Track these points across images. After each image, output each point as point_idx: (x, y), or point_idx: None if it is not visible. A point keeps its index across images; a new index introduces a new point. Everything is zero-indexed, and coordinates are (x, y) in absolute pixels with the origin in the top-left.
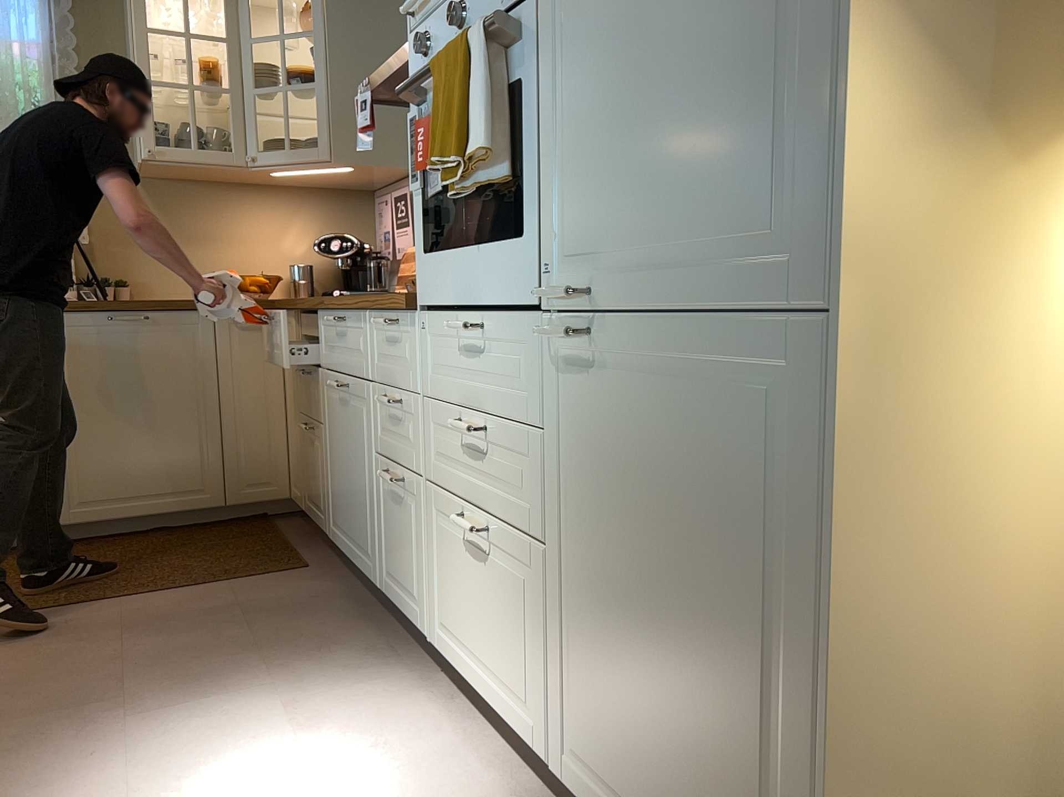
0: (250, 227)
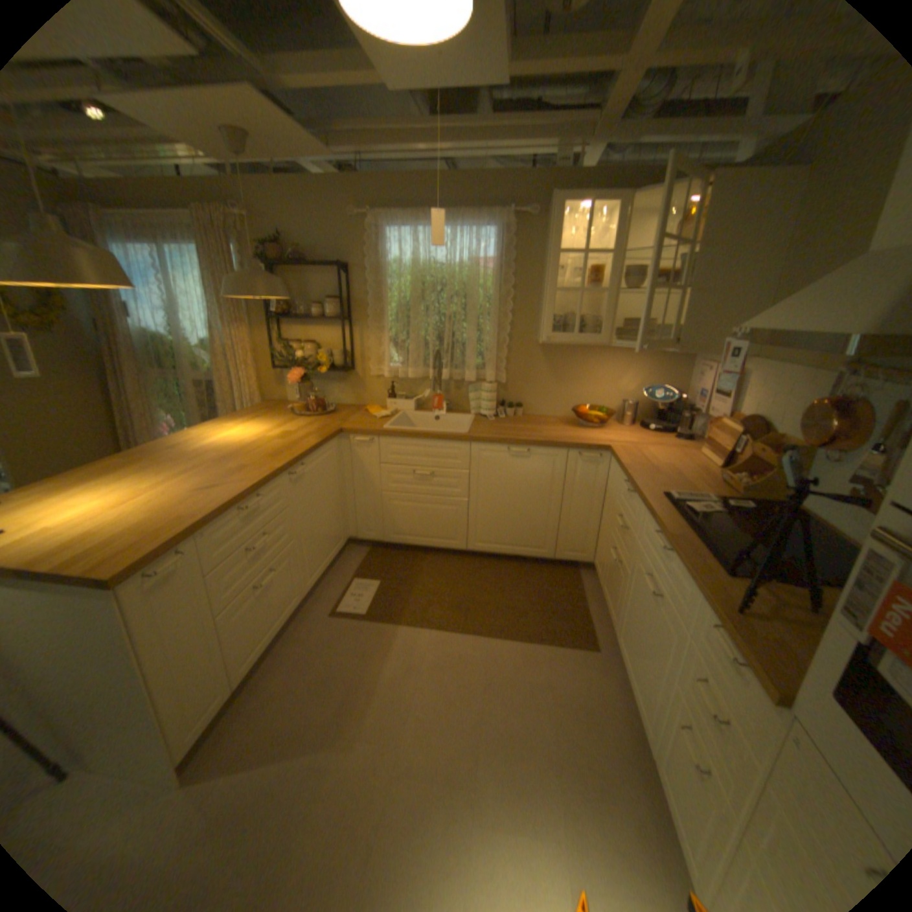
0: (600, 372)
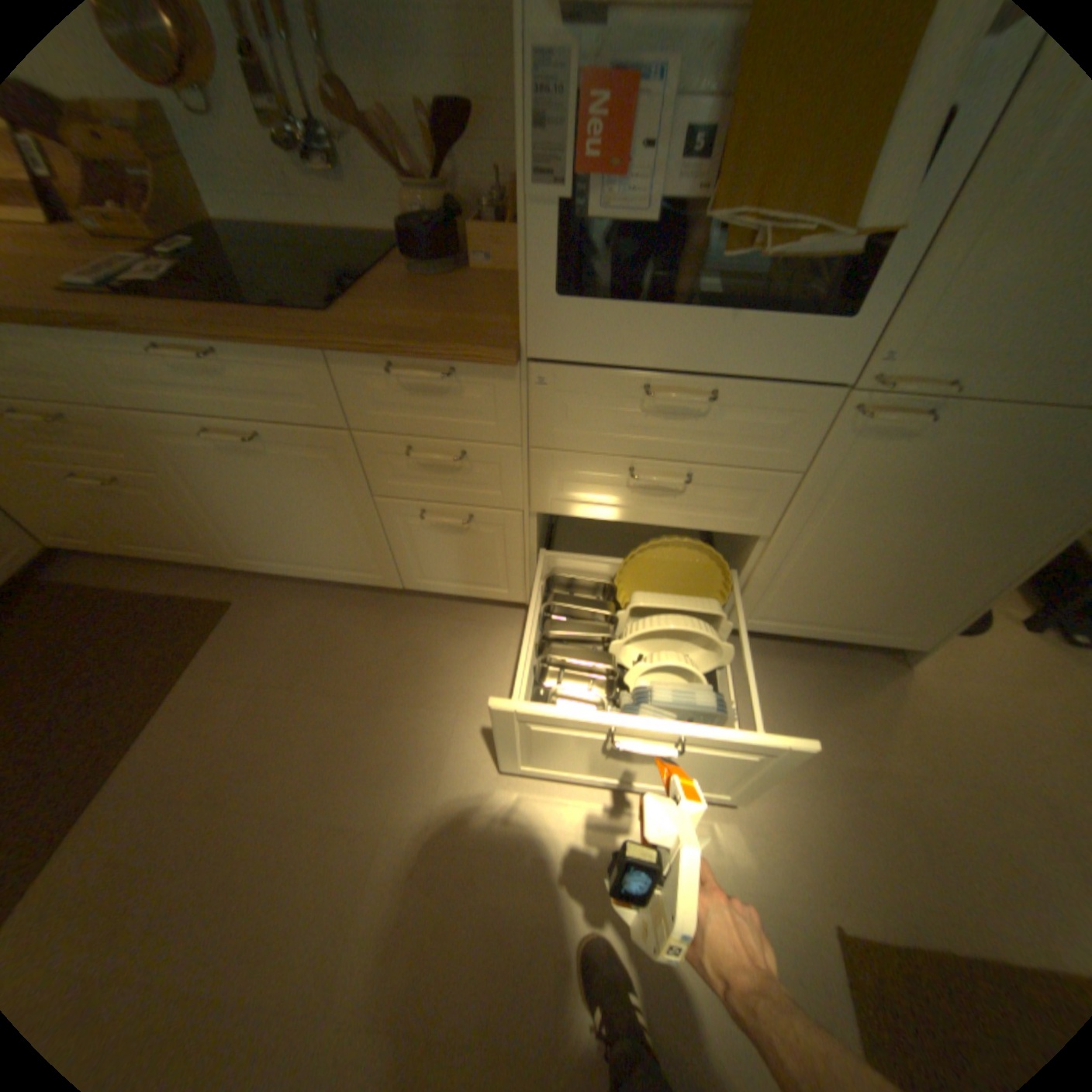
0: None
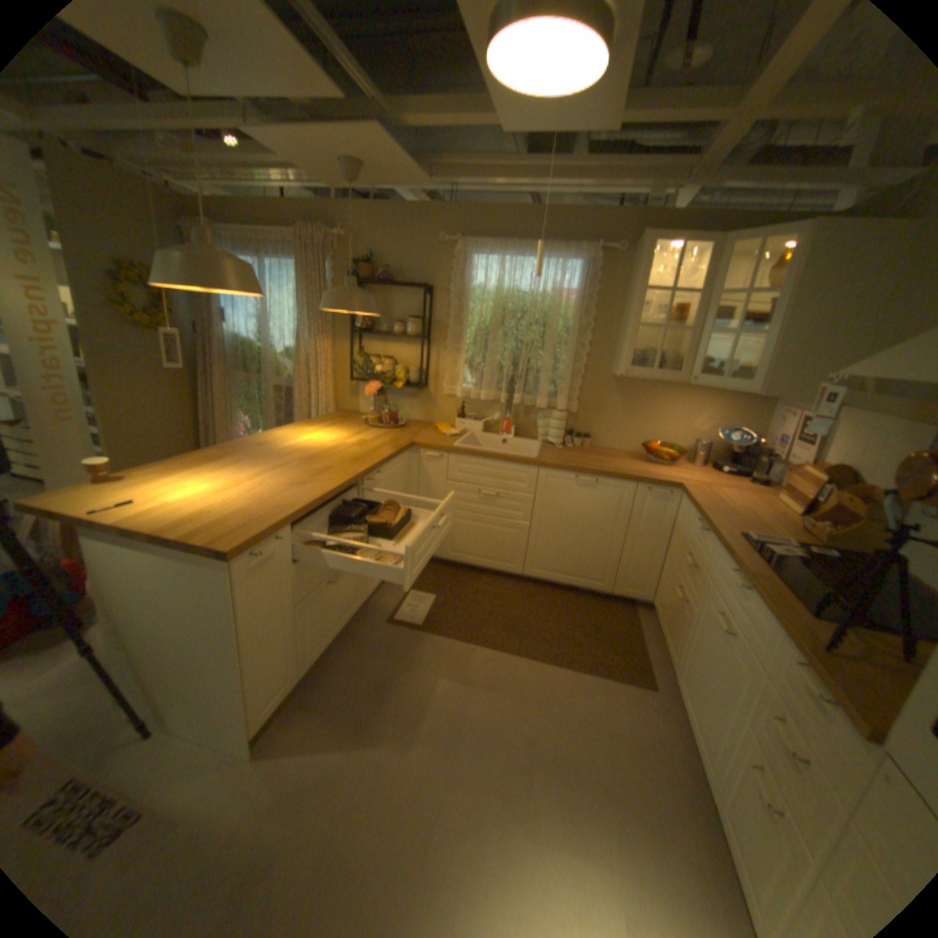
0: (674, 410)
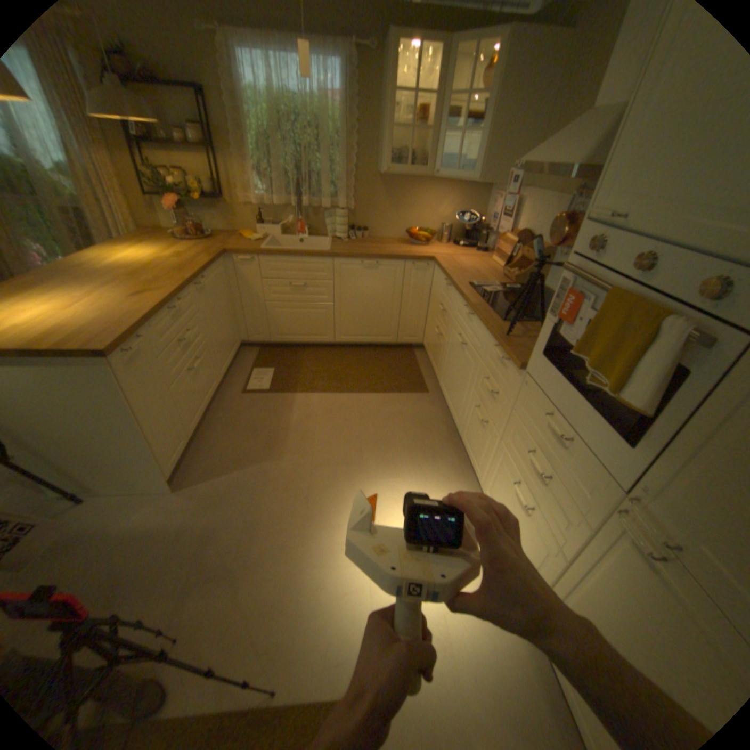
0: (425, 201)
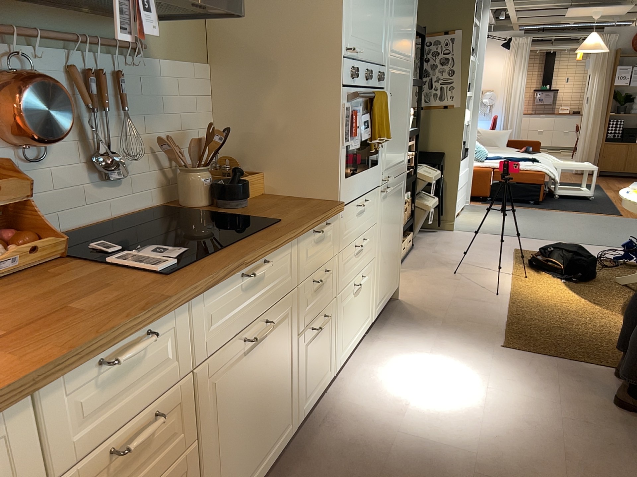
0: None
